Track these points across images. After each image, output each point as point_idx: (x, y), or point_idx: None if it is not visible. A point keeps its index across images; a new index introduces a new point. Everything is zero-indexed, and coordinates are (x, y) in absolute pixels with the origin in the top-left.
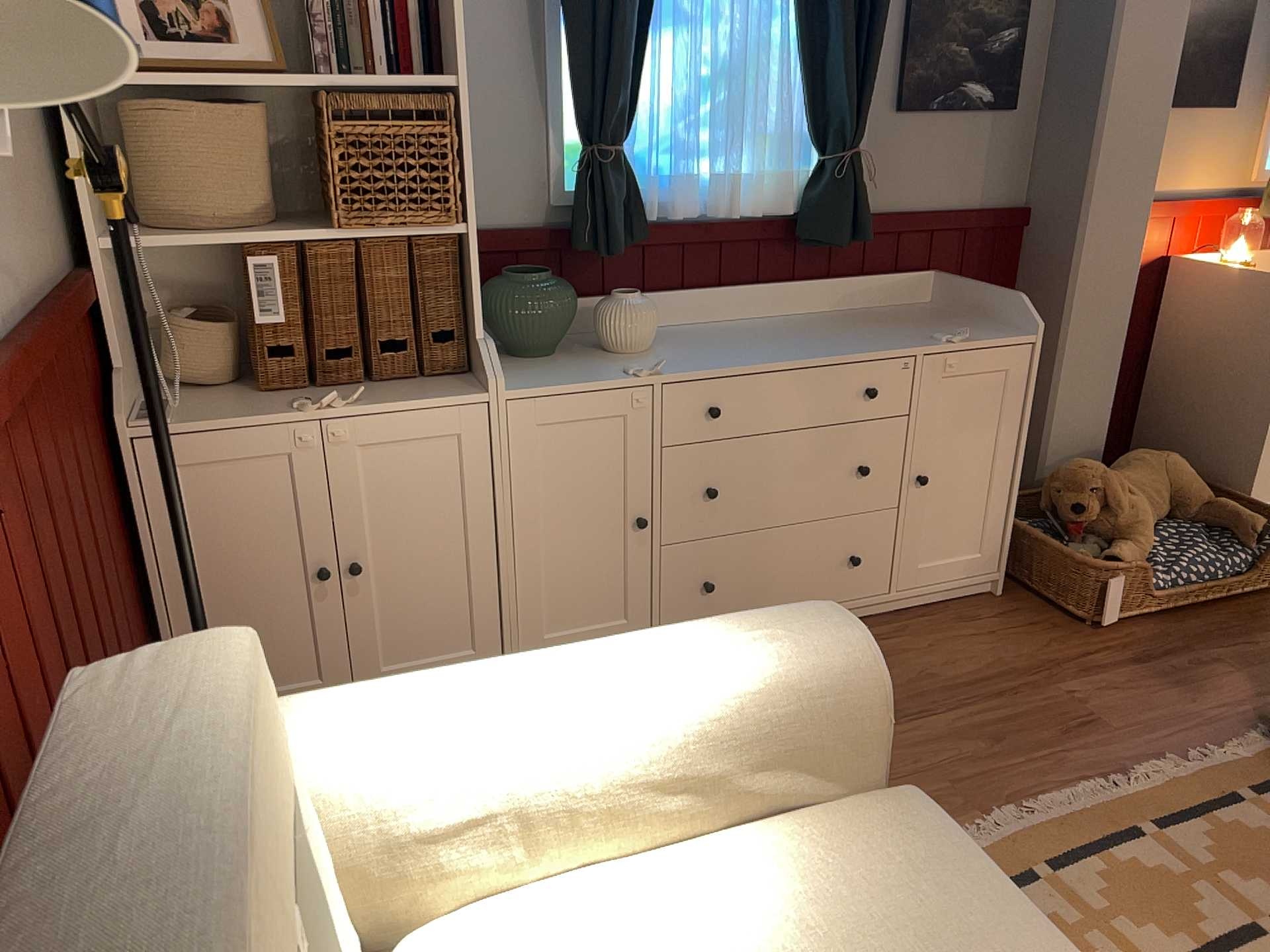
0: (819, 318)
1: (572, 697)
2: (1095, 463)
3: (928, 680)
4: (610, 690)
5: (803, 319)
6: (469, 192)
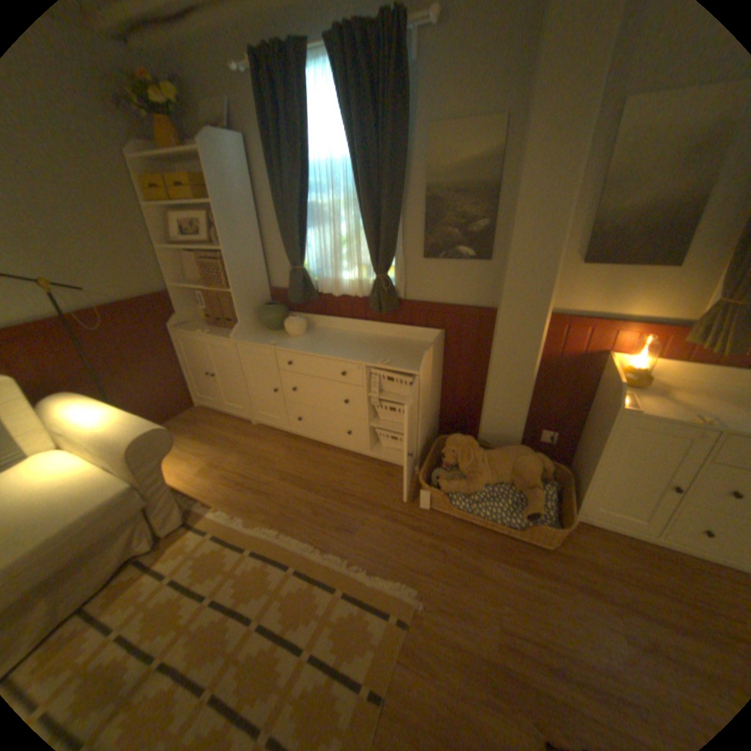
0: (381, 339)
1: (85, 420)
2: (467, 441)
3: (337, 484)
4: (90, 422)
5: (374, 338)
6: (230, 280)
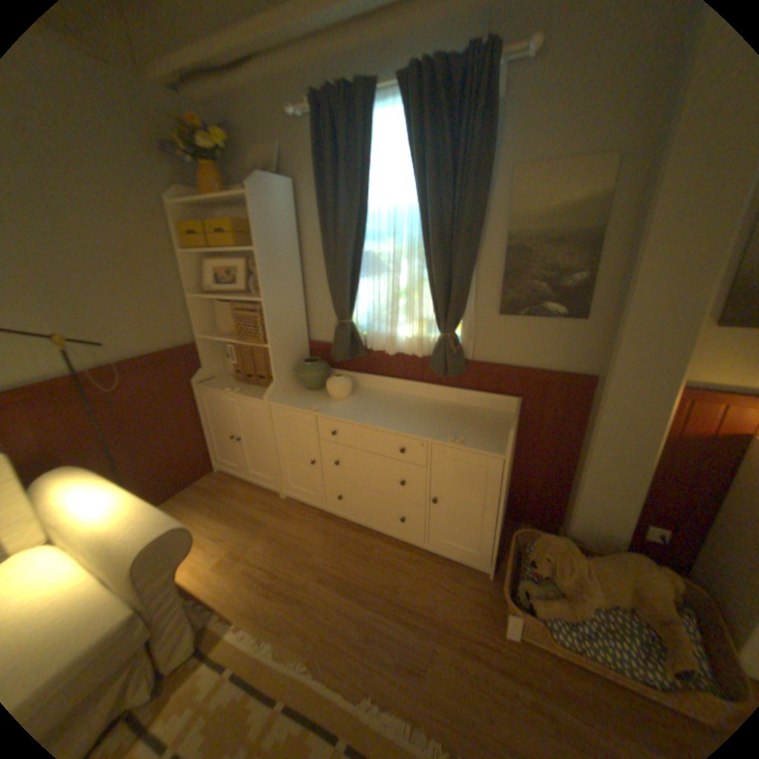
0: (441, 405)
1: (83, 511)
2: (566, 546)
3: (391, 592)
4: (89, 515)
5: (432, 403)
6: (268, 334)
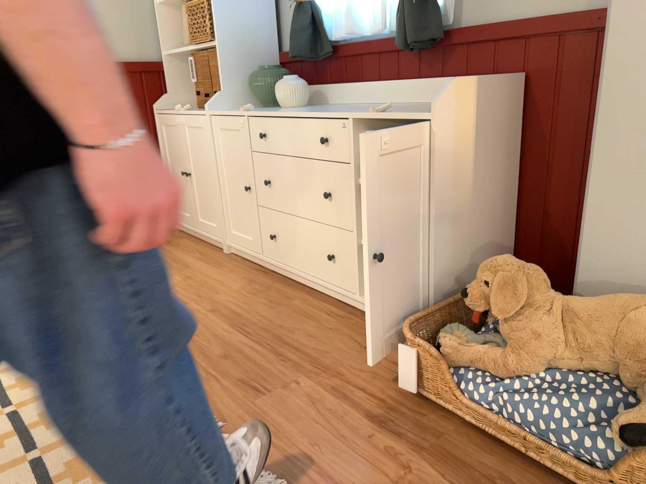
0: (411, 105)
1: None
2: (523, 266)
3: (286, 332)
4: None
5: (401, 105)
6: (215, 27)
